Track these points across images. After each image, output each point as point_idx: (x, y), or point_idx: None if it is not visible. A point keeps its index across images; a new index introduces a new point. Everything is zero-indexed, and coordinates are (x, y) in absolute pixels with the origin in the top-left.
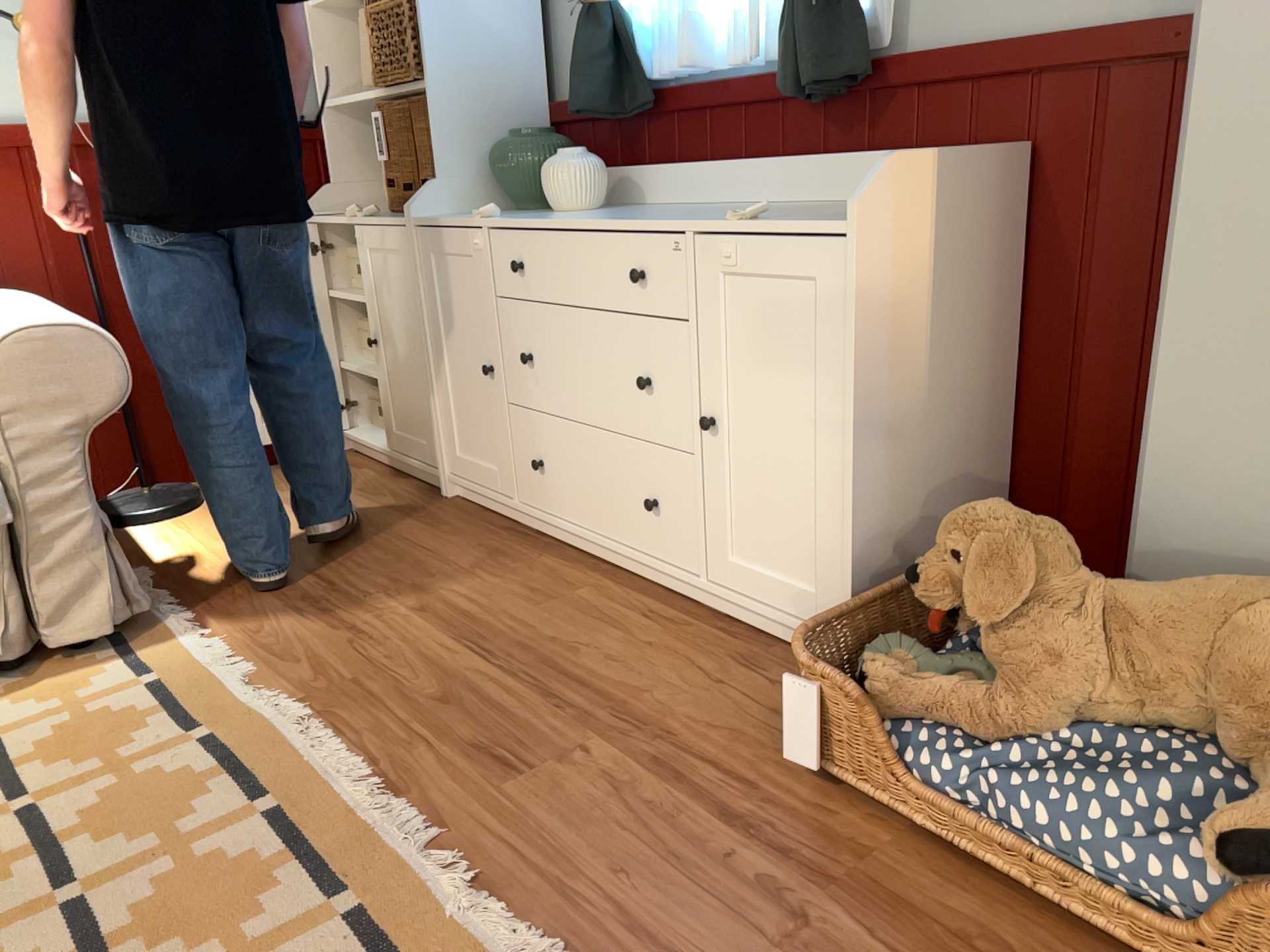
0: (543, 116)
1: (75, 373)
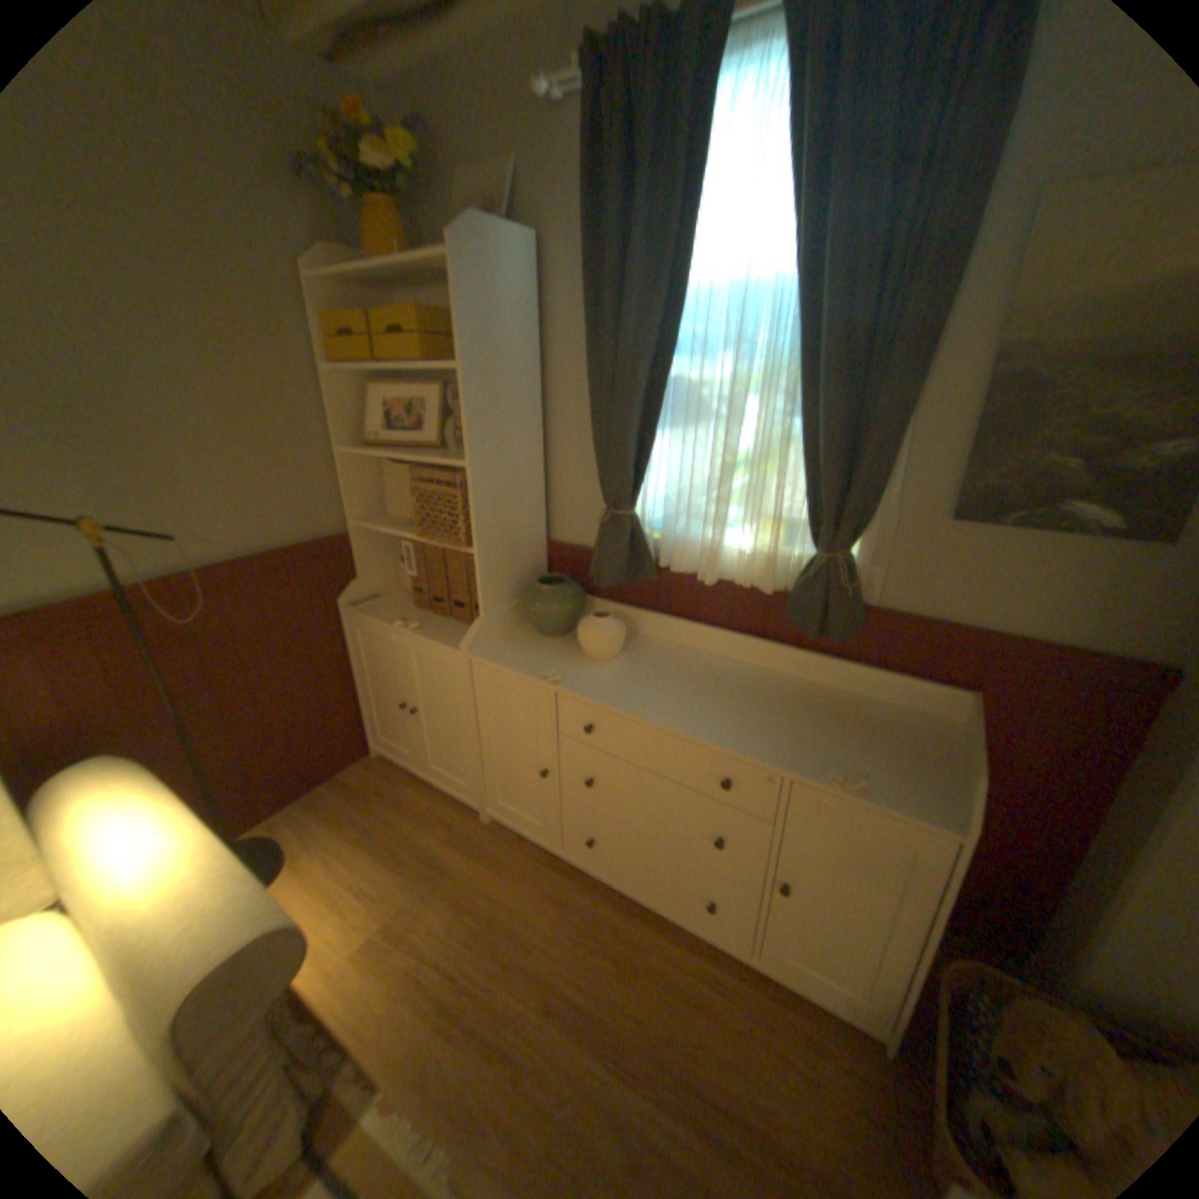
0: (544, 549)
1: (256, 978)
